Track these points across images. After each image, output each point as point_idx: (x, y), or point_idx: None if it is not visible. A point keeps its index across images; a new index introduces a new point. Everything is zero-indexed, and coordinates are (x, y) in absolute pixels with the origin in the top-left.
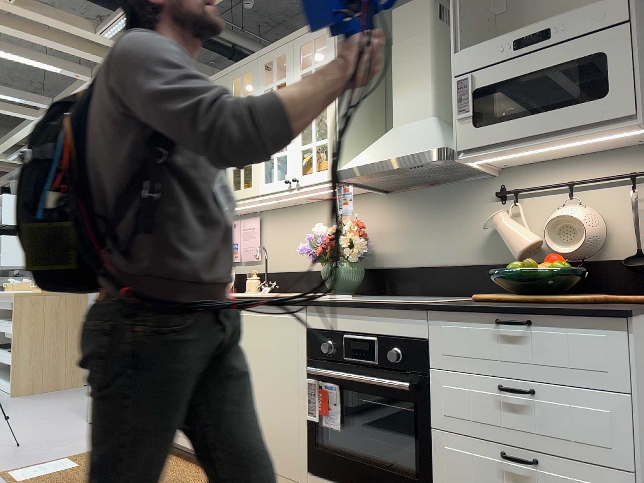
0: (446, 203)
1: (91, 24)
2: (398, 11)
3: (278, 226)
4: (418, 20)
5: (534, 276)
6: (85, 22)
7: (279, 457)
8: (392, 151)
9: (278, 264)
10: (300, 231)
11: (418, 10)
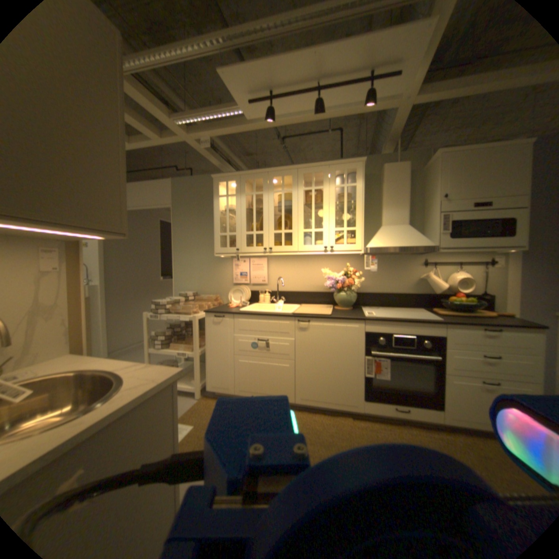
0: (396, 264)
1: (165, 108)
2: (390, 165)
3: (280, 265)
4: (402, 173)
5: (464, 304)
6: (162, 105)
7: (342, 396)
8: (401, 242)
9: (281, 286)
10: (298, 269)
11: (402, 167)
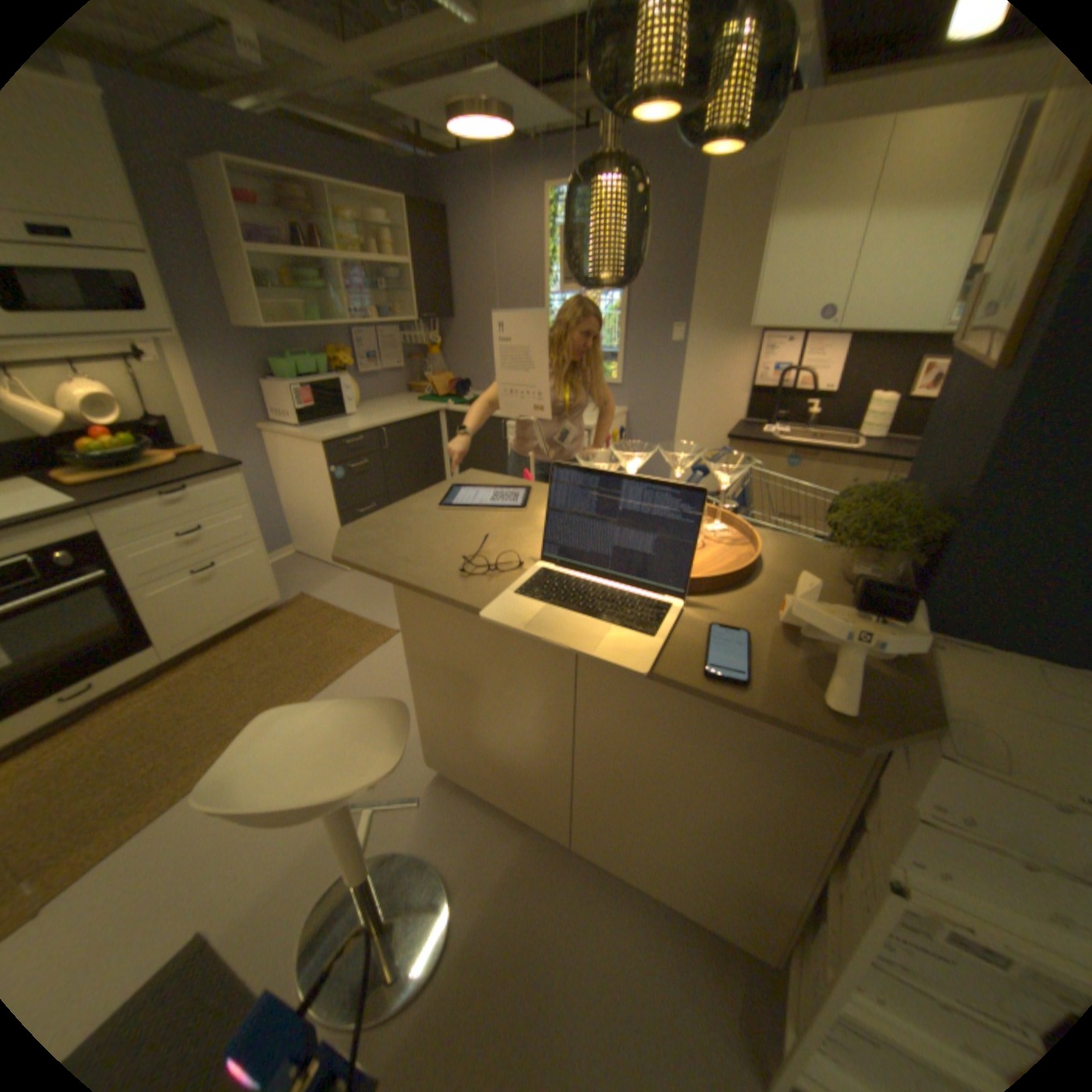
0: None
1: None
2: None
3: None
4: None
5: (112, 452)
6: None
7: None
8: None
9: None
10: None
11: None
